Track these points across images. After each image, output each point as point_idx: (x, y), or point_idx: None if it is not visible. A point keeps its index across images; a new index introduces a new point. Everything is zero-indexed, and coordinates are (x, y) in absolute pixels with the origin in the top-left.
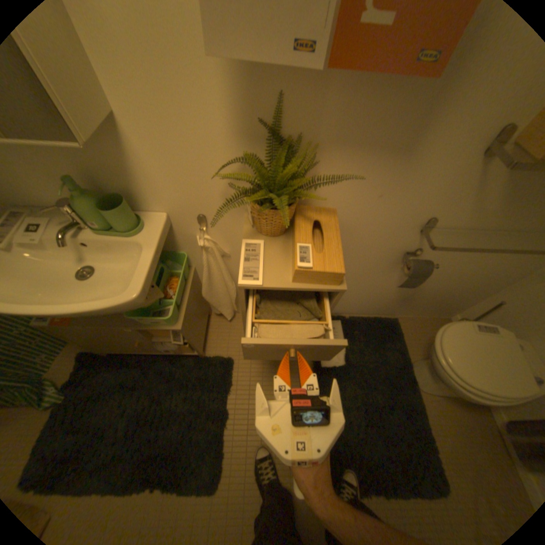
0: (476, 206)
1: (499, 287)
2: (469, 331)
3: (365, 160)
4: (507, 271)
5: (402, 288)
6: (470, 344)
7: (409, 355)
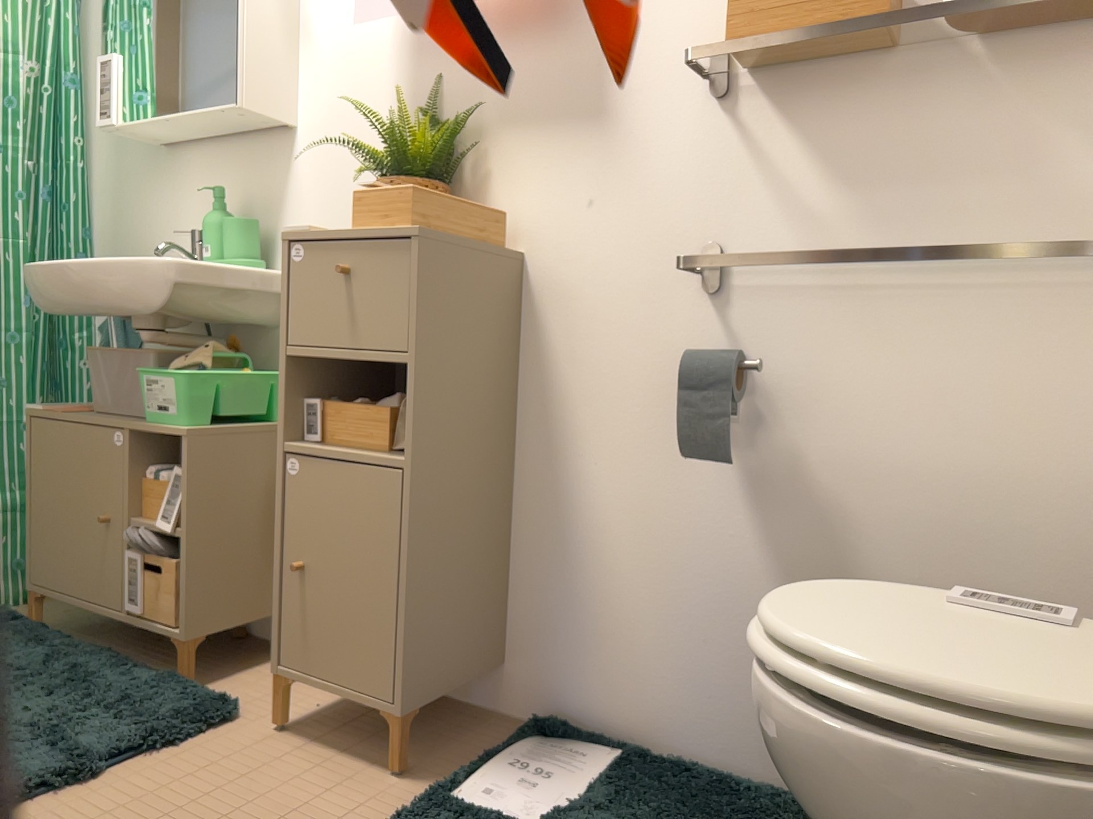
0: (784, 206)
1: None
2: (923, 597)
3: (546, 141)
4: None
5: (788, 570)
6: (892, 606)
7: None
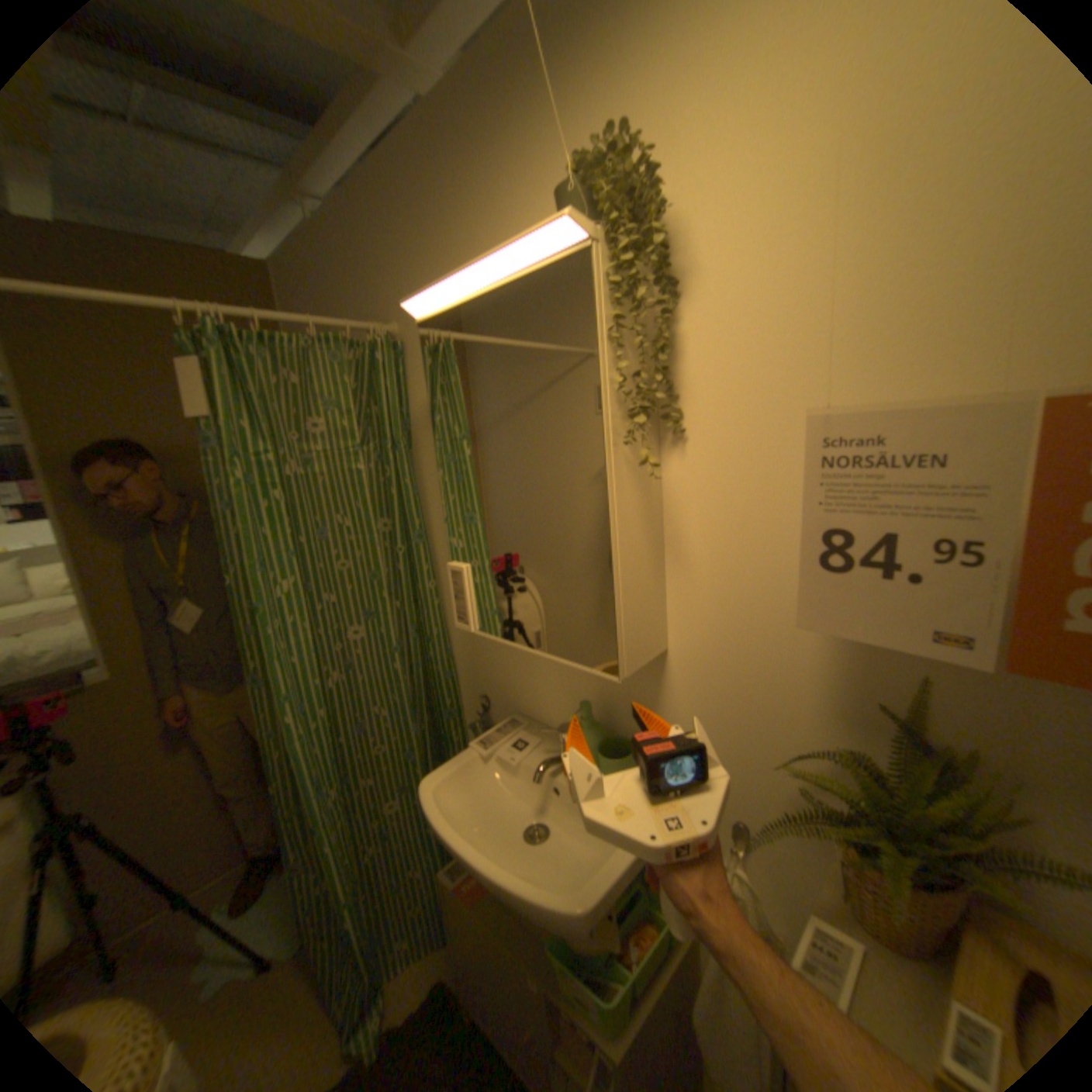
0: None
1: None
2: None
3: None
4: None
5: None
6: None
7: None
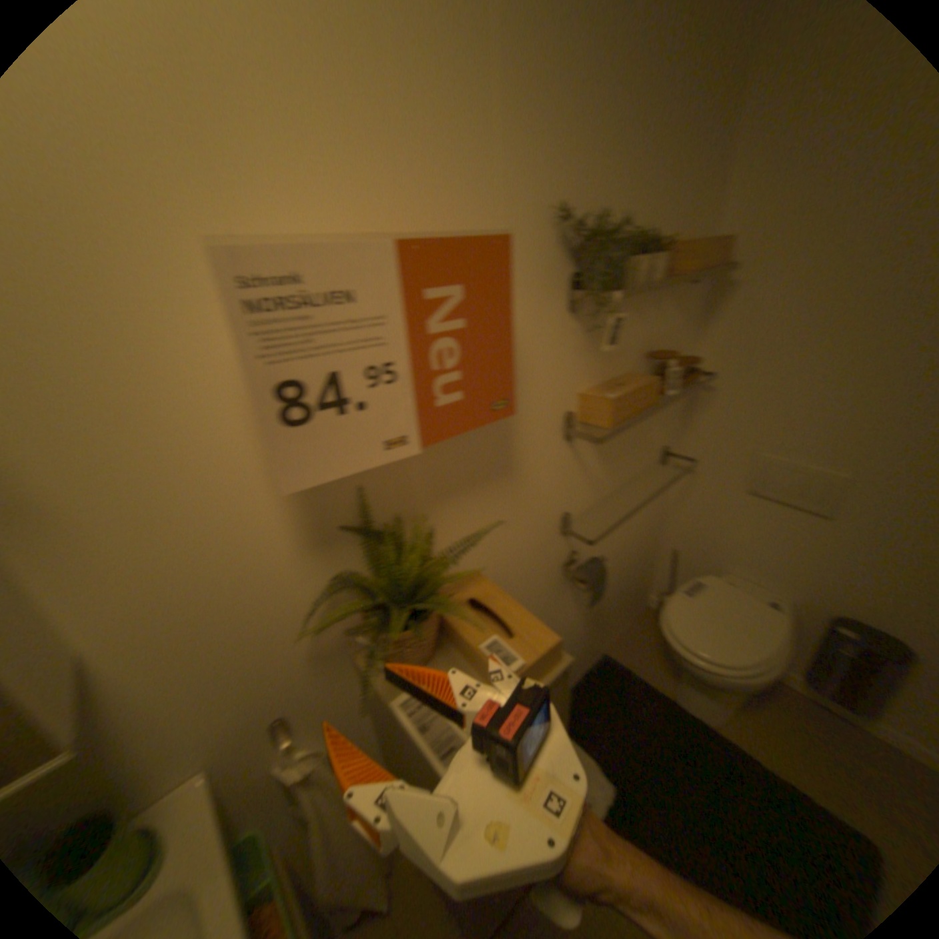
0: (588, 483)
1: (656, 540)
2: (684, 607)
3: (475, 501)
4: (650, 521)
5: (585, 612)
6: (699, 621)
7: (661, 695)
